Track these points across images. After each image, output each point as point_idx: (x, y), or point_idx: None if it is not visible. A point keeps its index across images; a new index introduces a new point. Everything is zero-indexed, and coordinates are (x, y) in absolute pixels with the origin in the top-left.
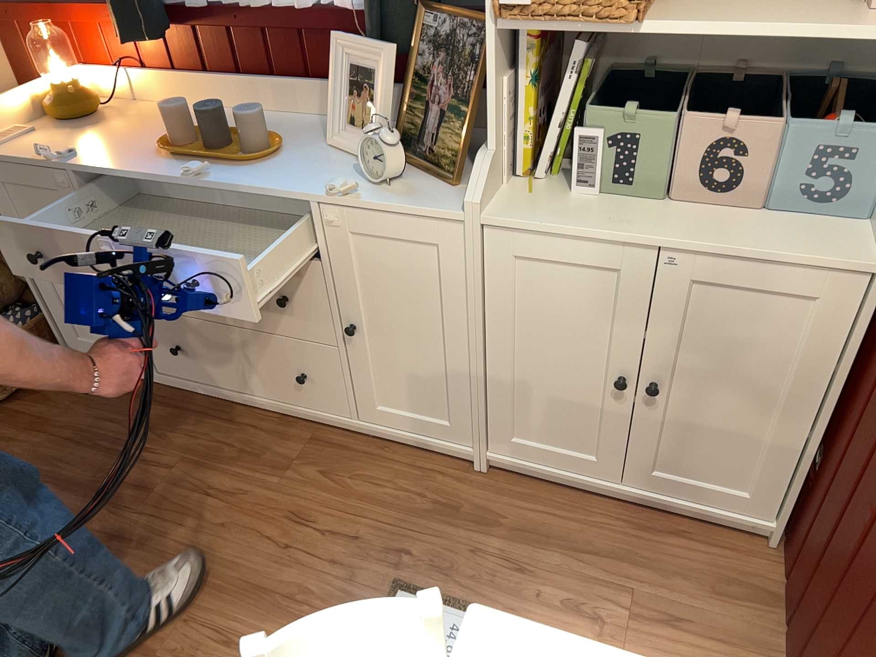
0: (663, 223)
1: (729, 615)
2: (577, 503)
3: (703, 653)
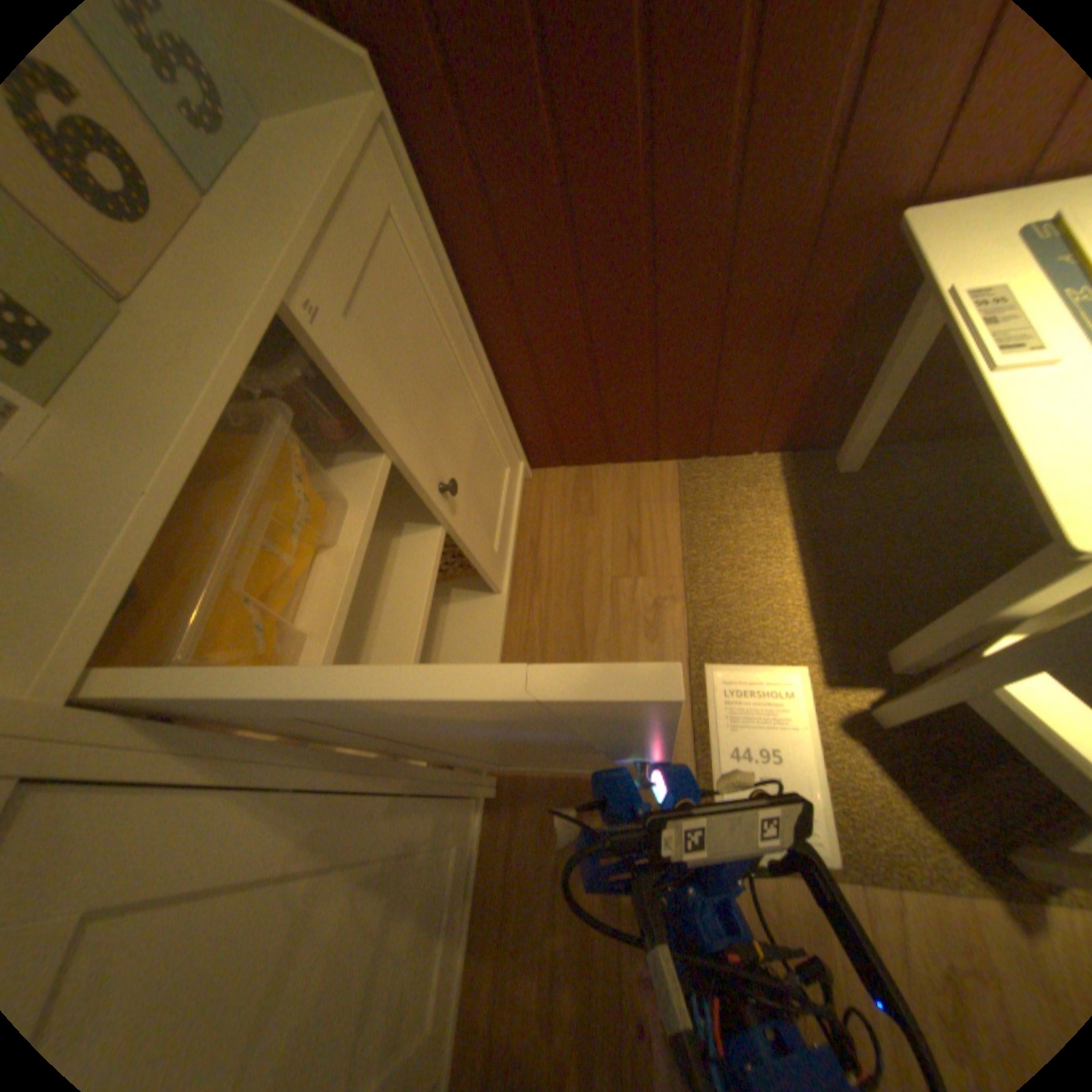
0: (199, 284)
1: (614, 496)
2: (523, 645)
3: (660, 511)
